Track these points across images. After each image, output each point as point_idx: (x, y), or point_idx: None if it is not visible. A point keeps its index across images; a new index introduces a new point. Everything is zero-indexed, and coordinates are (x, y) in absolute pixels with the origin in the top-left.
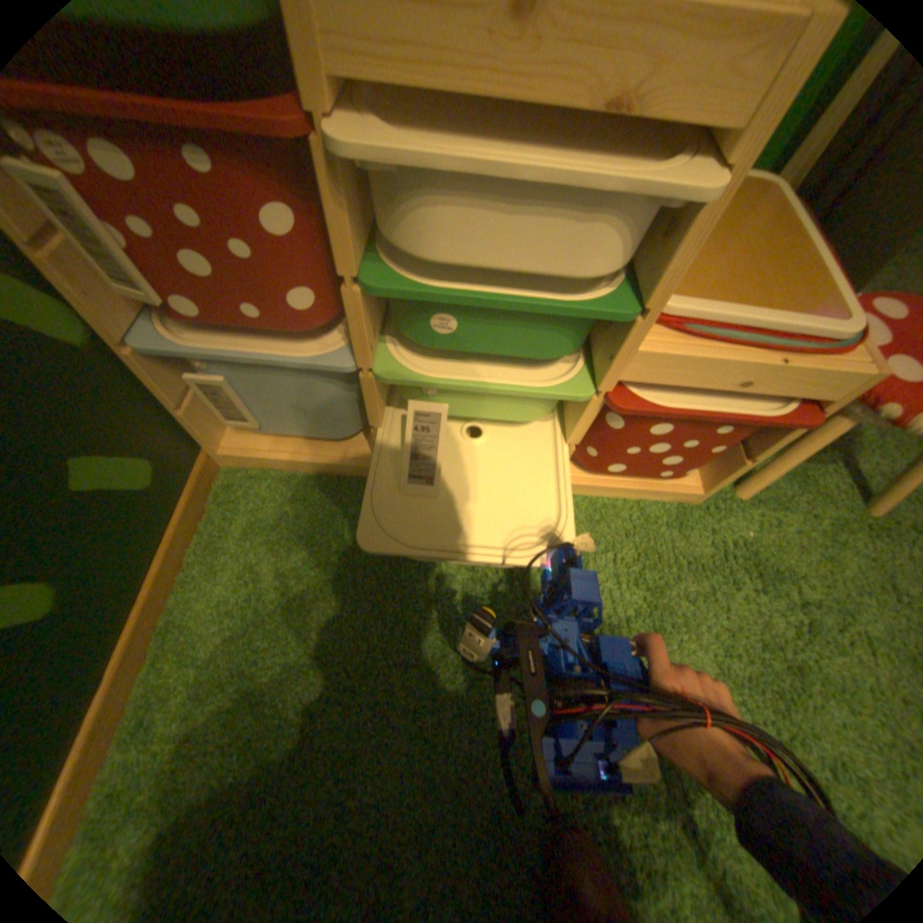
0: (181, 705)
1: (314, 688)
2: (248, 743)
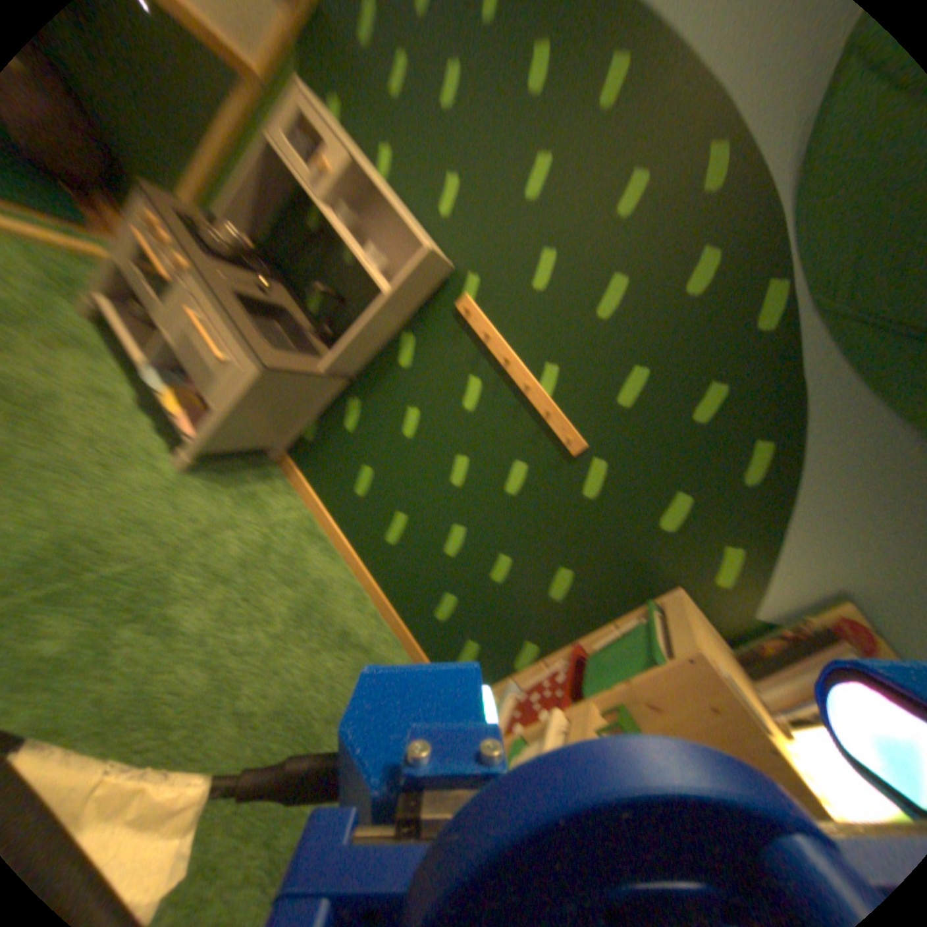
0: (374, 629)
1: (346, 666)
2: (348, 635)
